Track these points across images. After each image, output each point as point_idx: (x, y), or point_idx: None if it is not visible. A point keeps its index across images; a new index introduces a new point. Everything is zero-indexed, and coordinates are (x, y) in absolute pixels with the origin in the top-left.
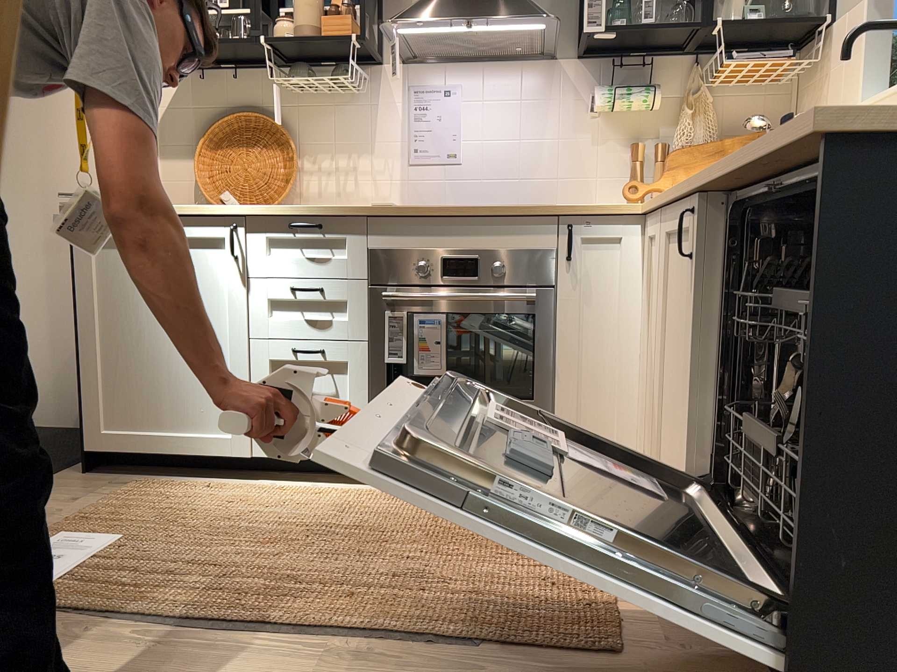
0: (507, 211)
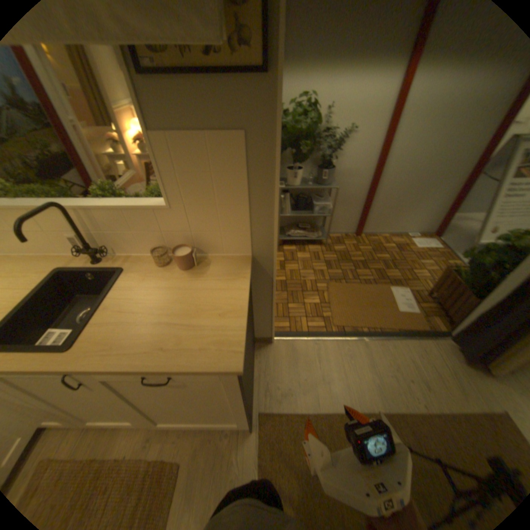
0: None
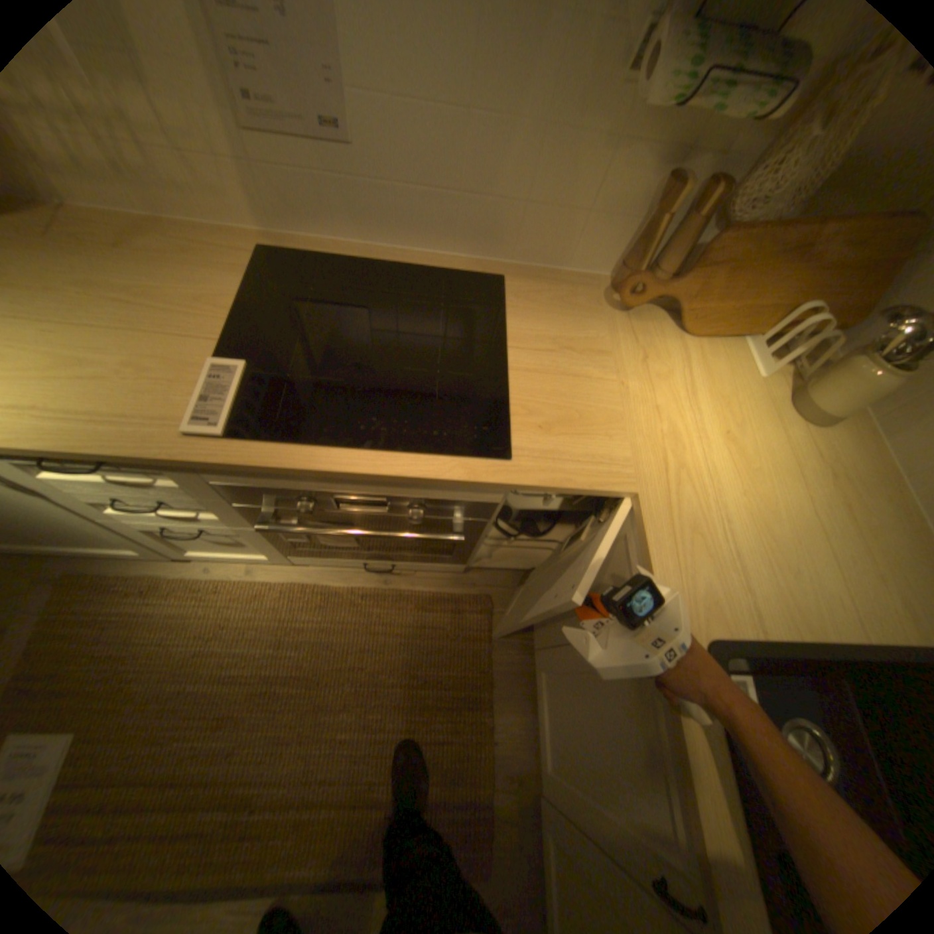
0: (429, 483)
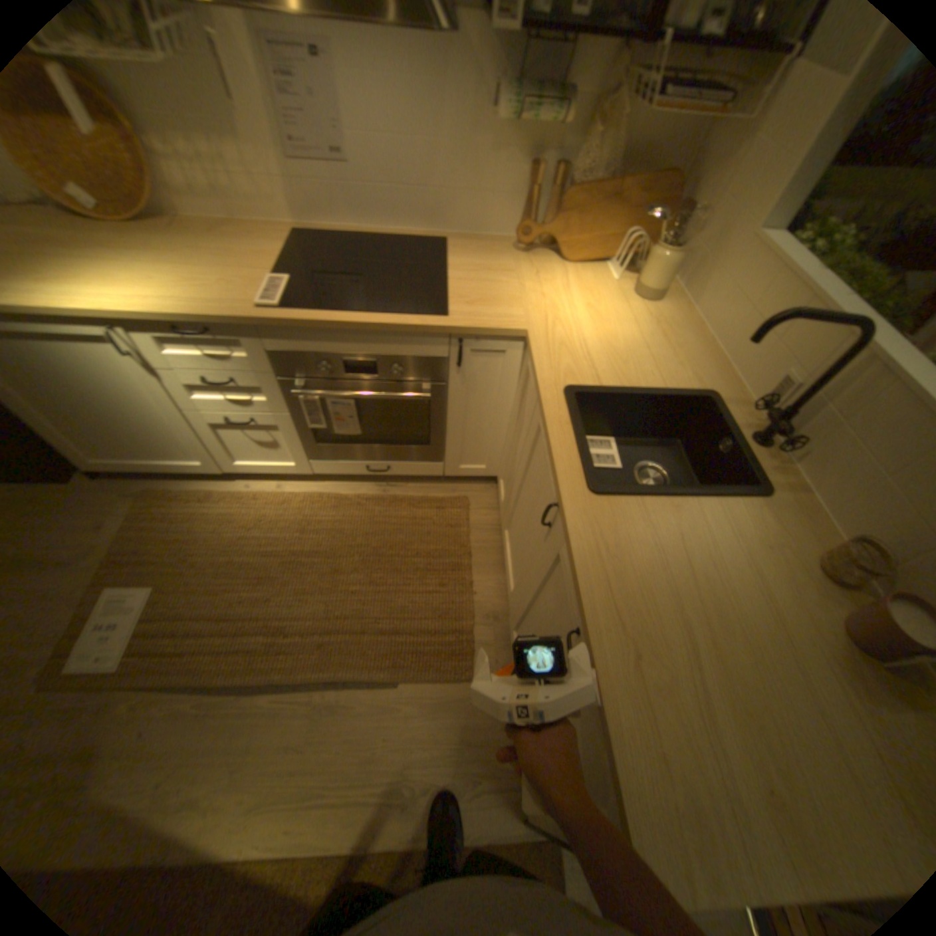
0: (397, 329)
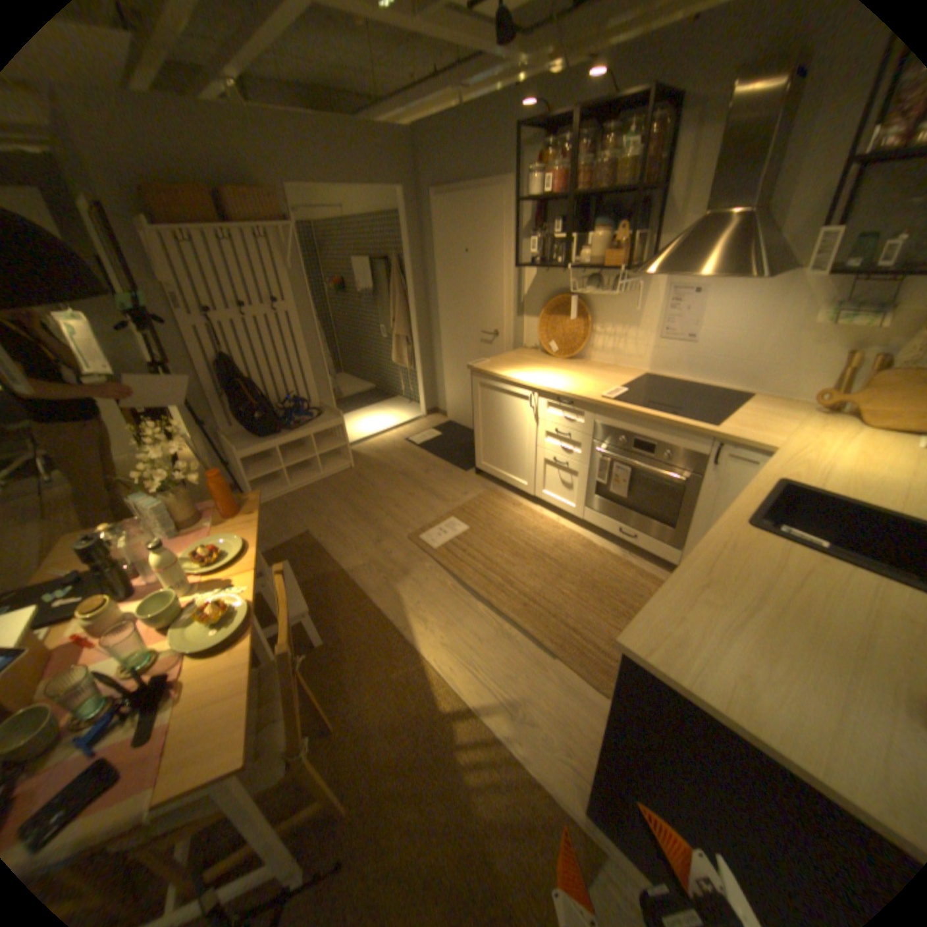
0: (676, 425)
